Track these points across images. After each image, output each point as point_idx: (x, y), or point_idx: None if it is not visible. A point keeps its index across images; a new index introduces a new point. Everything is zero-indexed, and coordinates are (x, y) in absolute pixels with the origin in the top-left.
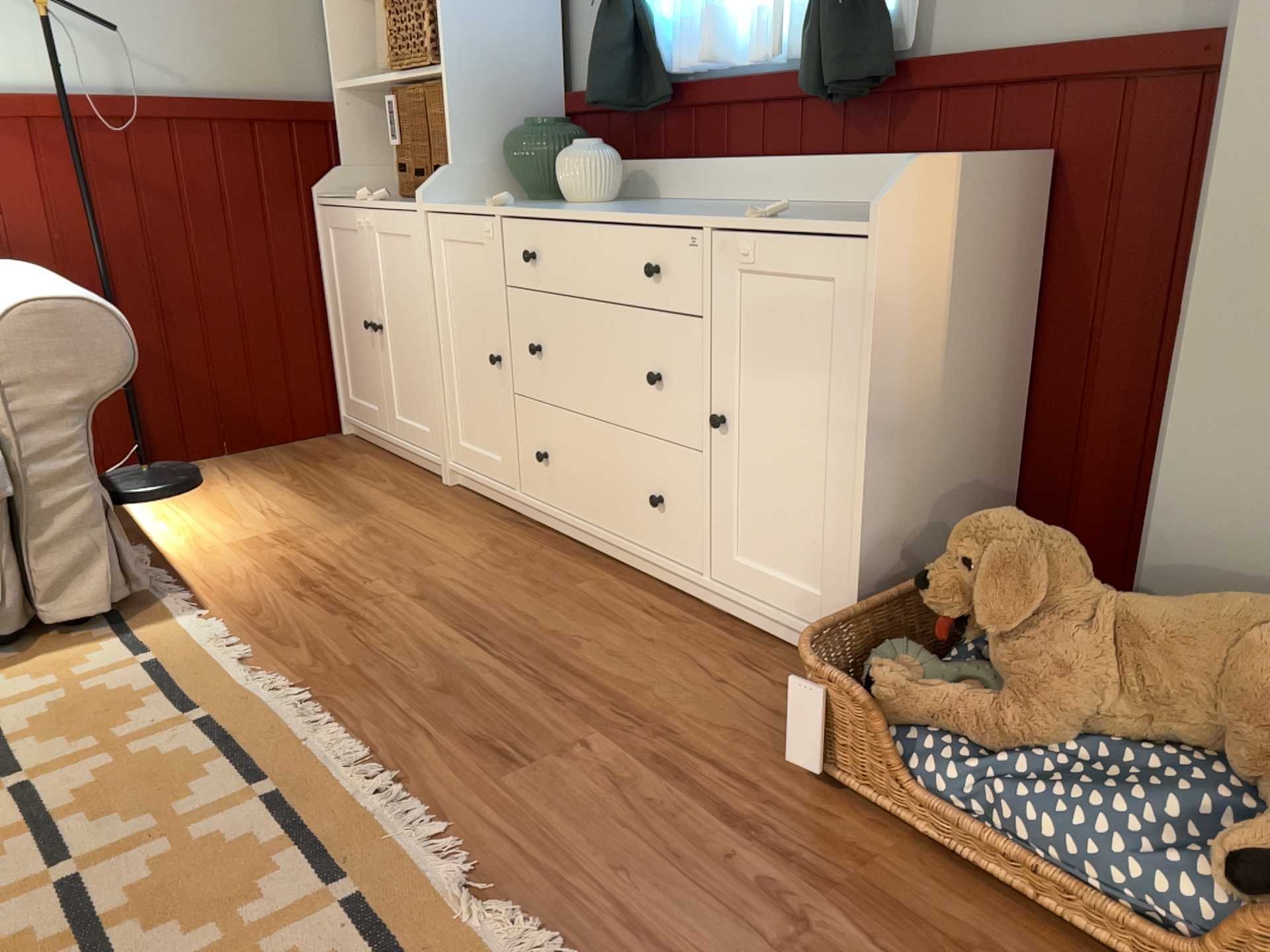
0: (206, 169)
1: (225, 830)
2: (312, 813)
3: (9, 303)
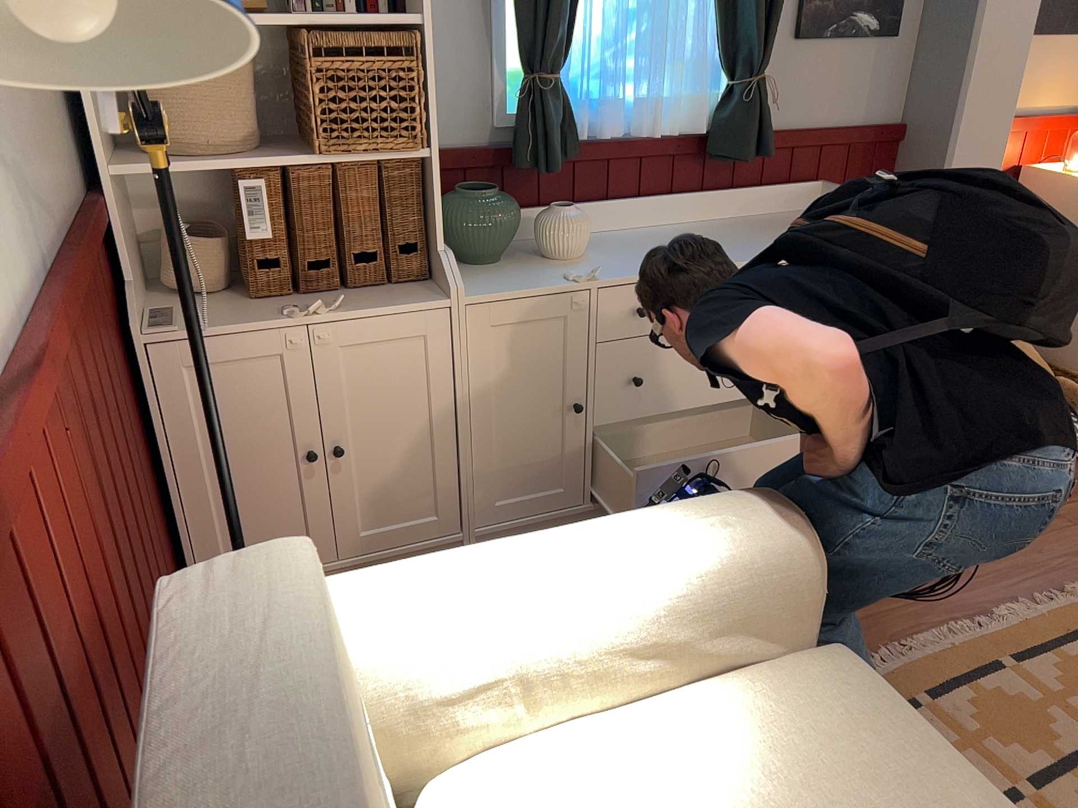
0: (93, 347)
1: (1051, 679)
2: (1027, 644)
3: (773, 539)
